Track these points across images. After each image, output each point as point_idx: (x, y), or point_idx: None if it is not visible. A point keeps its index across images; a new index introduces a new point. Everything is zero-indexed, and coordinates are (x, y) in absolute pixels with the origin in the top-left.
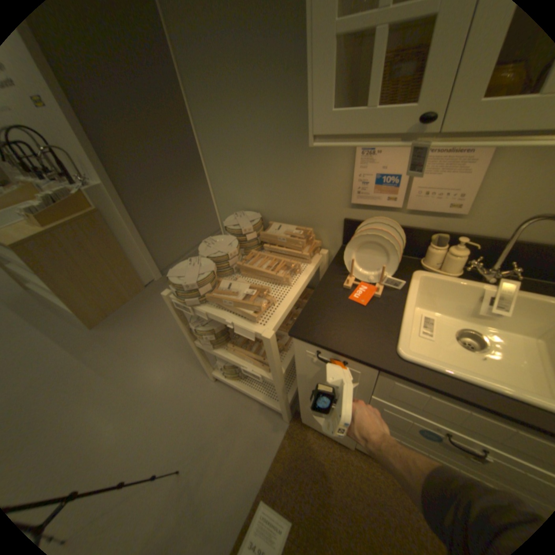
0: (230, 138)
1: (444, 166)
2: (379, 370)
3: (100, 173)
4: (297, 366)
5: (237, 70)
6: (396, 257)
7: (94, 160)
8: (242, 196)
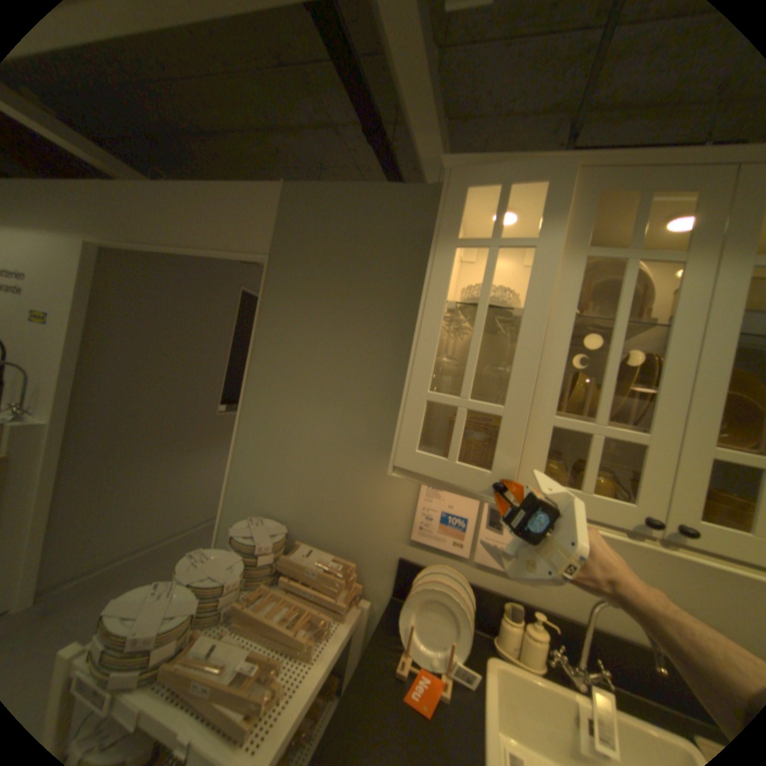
0: (282, 428)
1: None
2: None
3: (59, 411)
4: None
5: (315, 376)
6: (467, 632)
7: (64, 394)
8: (269, 496)
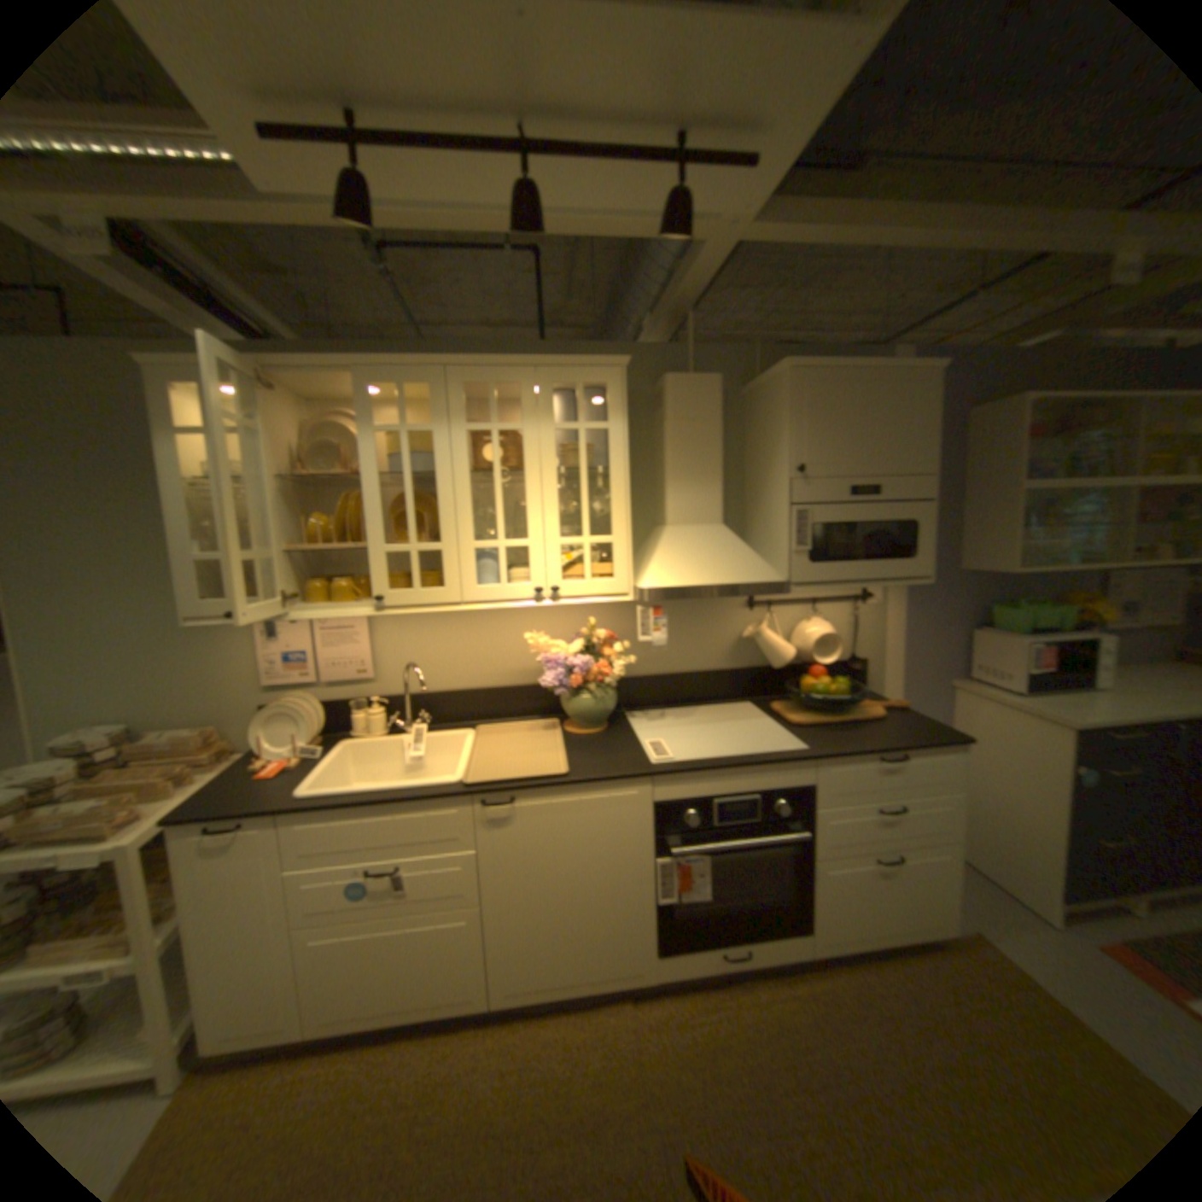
0: (85, 631)
1: (341, 641)
2: (274, 816)
3: None
4: (181, 892)
5: (105, 566)
6: (314, 727)
7: None
8: (97, 705)
